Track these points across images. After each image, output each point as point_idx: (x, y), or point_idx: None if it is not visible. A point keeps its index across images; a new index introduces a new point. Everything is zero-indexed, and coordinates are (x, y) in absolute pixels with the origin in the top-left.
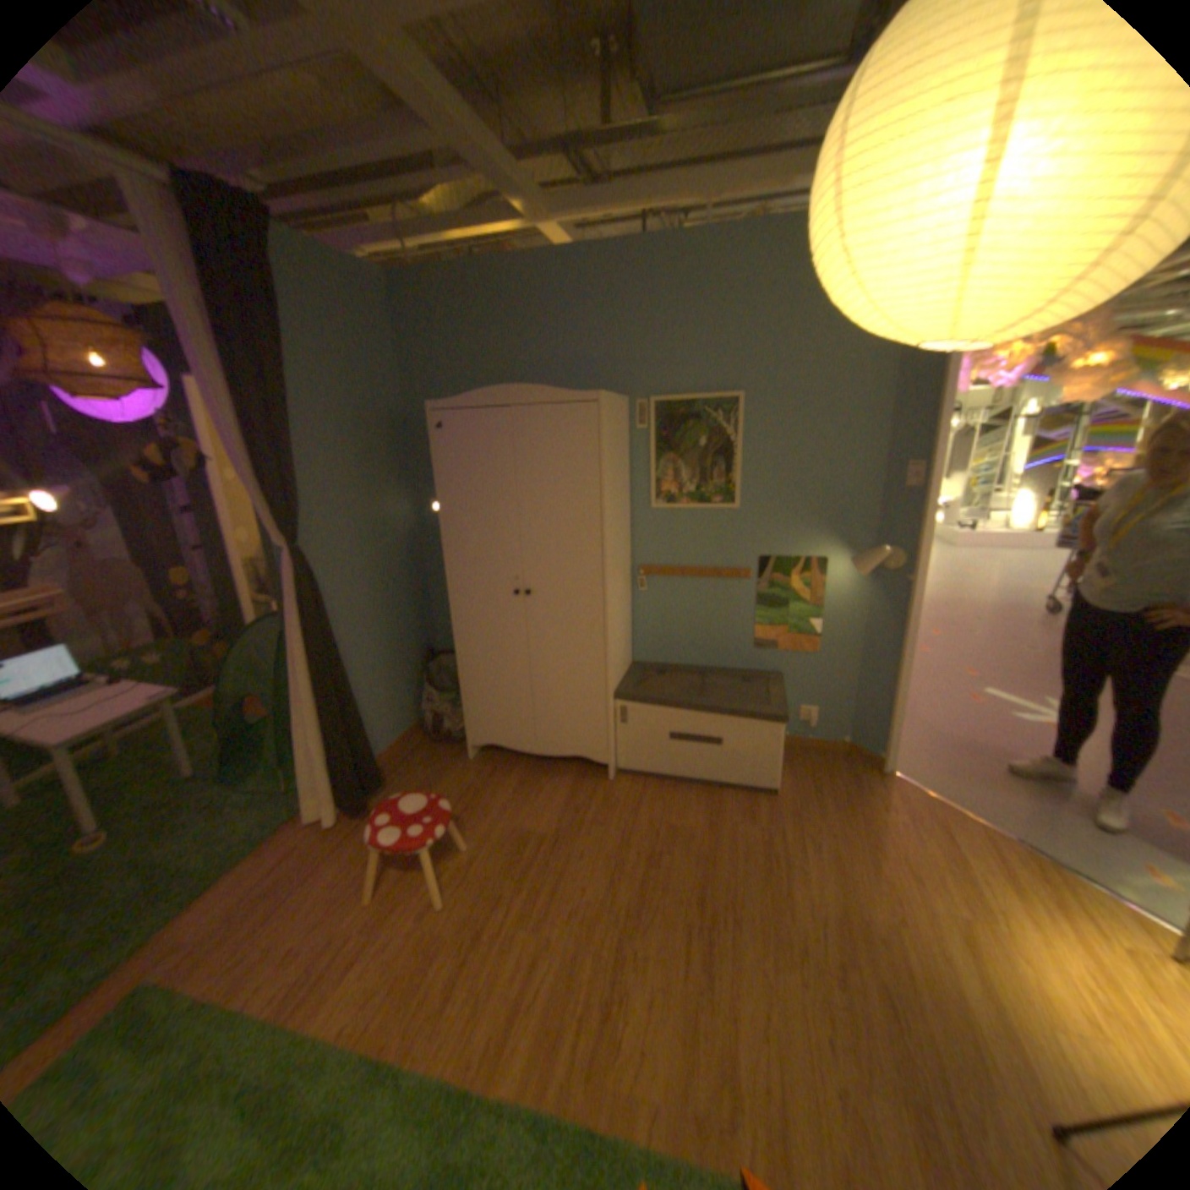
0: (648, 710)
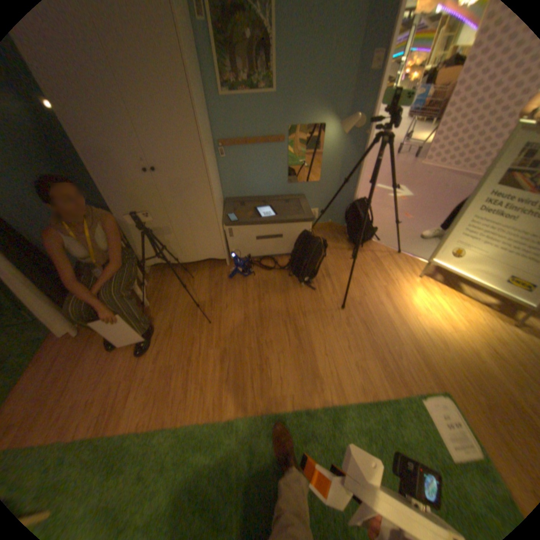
0: (245, 226)
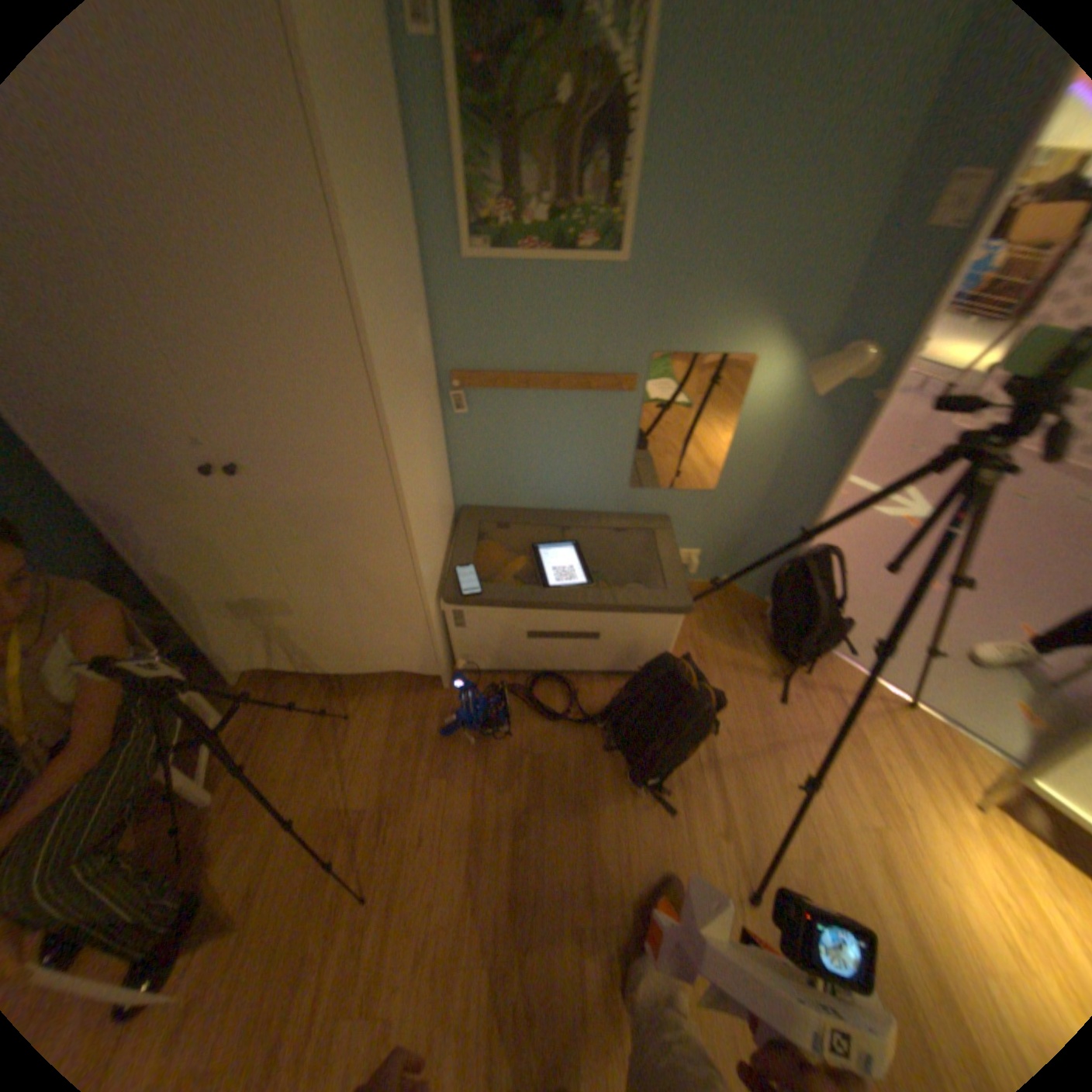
0: (499, 610)
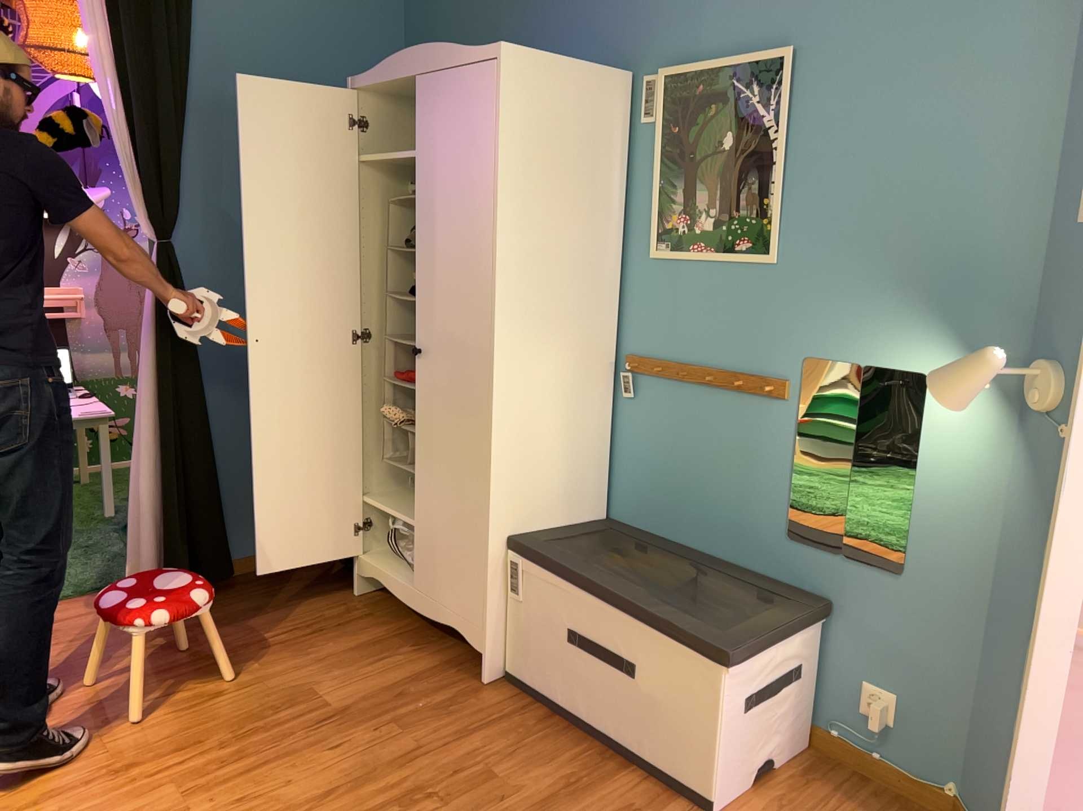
0: (547, 575)
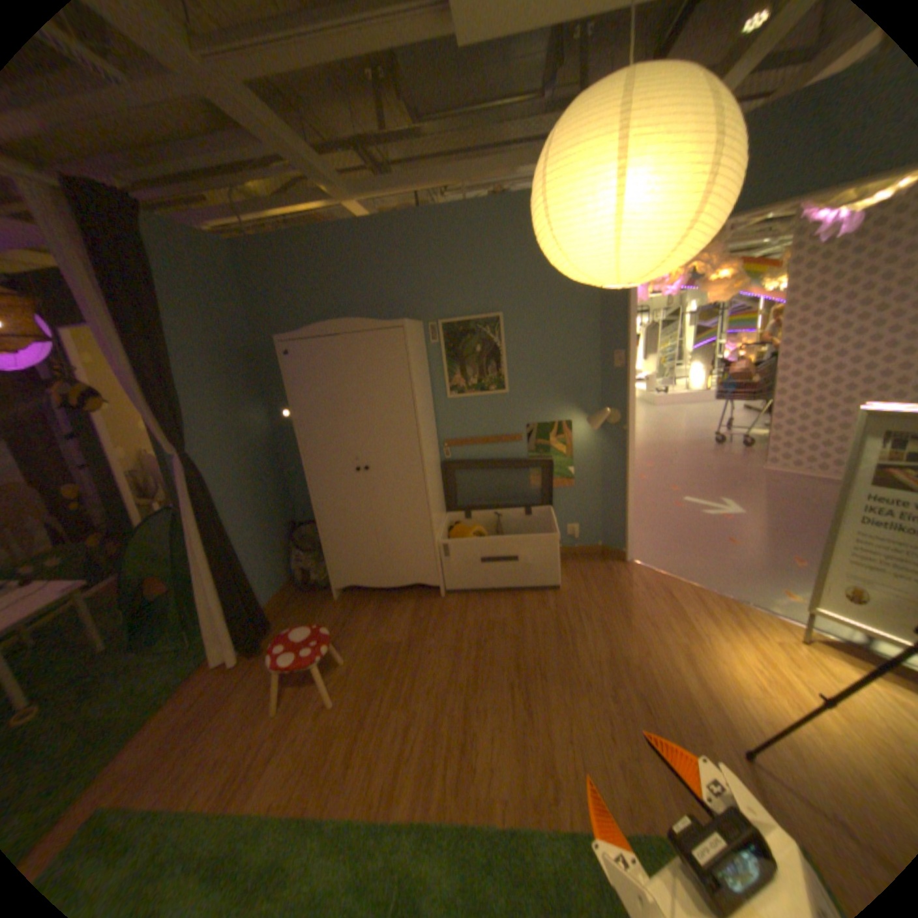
0: (467, 539)
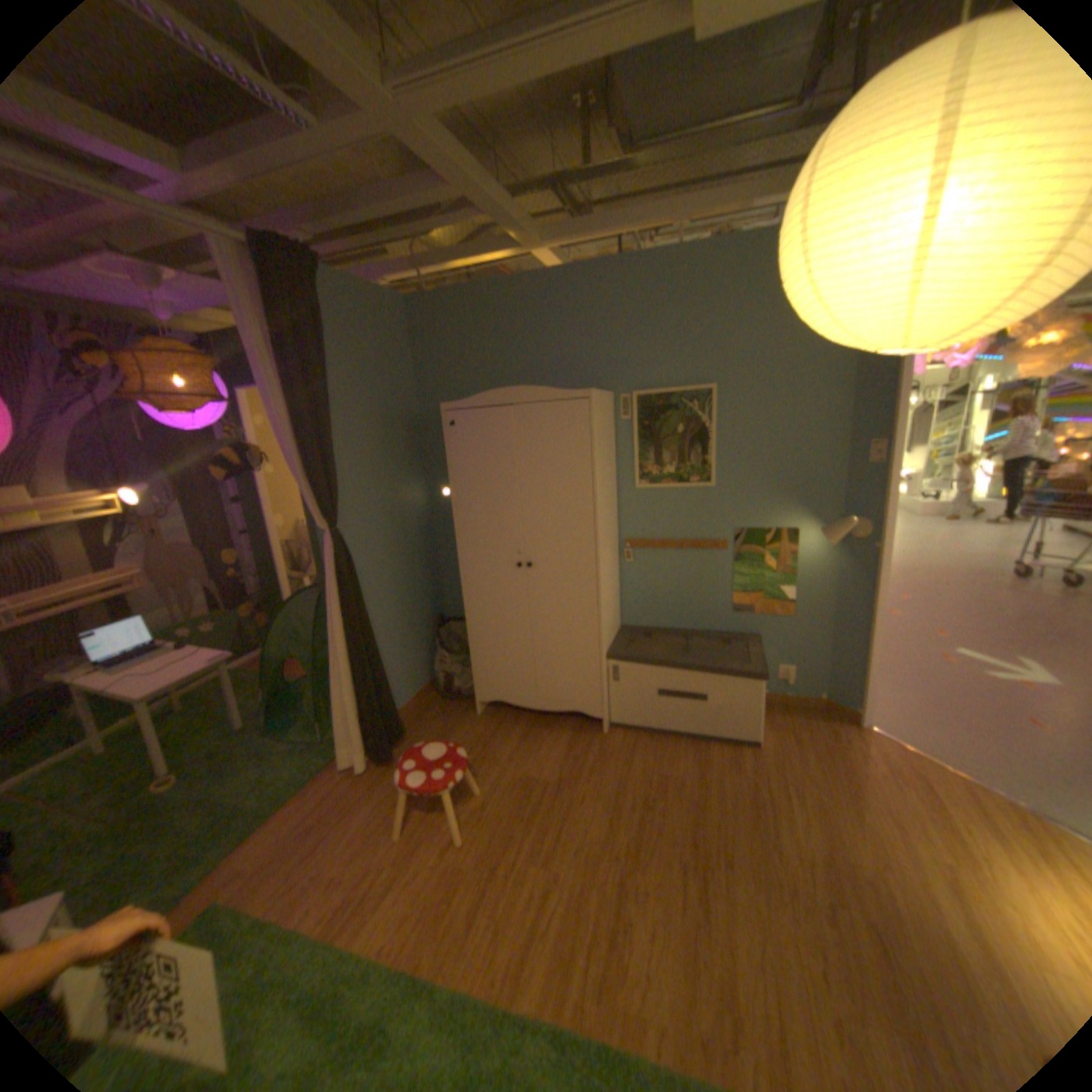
0: (643, 667)
